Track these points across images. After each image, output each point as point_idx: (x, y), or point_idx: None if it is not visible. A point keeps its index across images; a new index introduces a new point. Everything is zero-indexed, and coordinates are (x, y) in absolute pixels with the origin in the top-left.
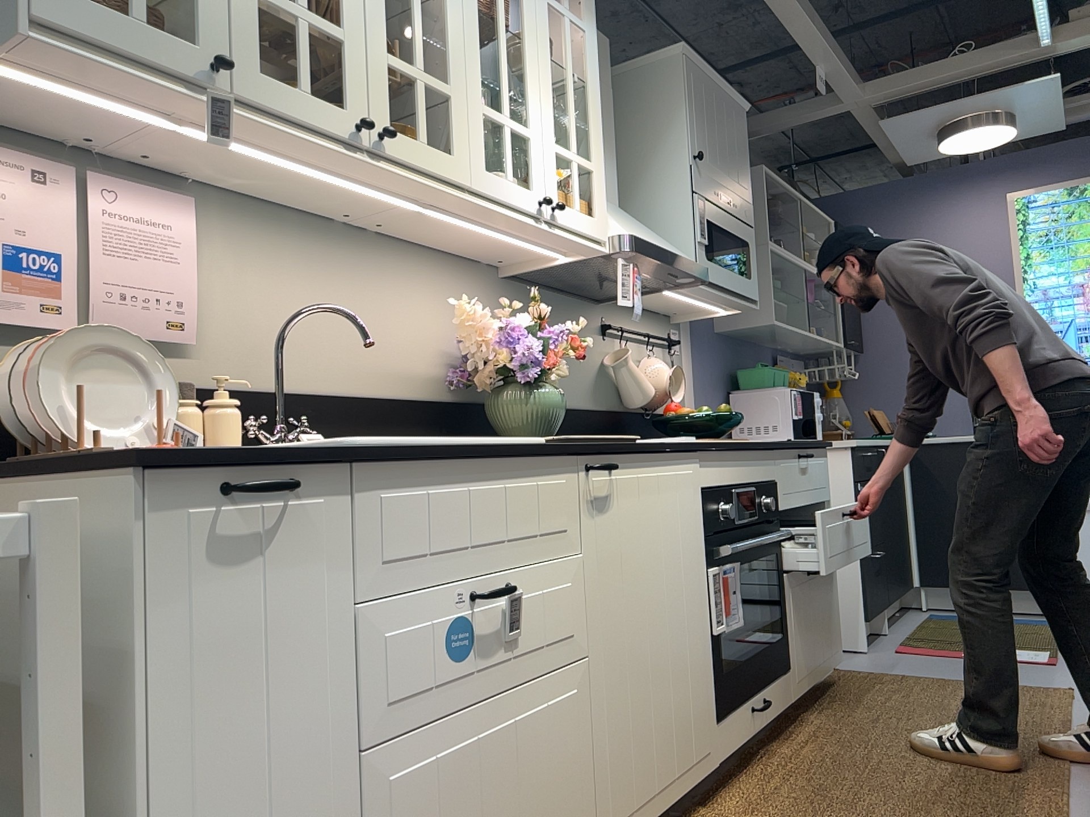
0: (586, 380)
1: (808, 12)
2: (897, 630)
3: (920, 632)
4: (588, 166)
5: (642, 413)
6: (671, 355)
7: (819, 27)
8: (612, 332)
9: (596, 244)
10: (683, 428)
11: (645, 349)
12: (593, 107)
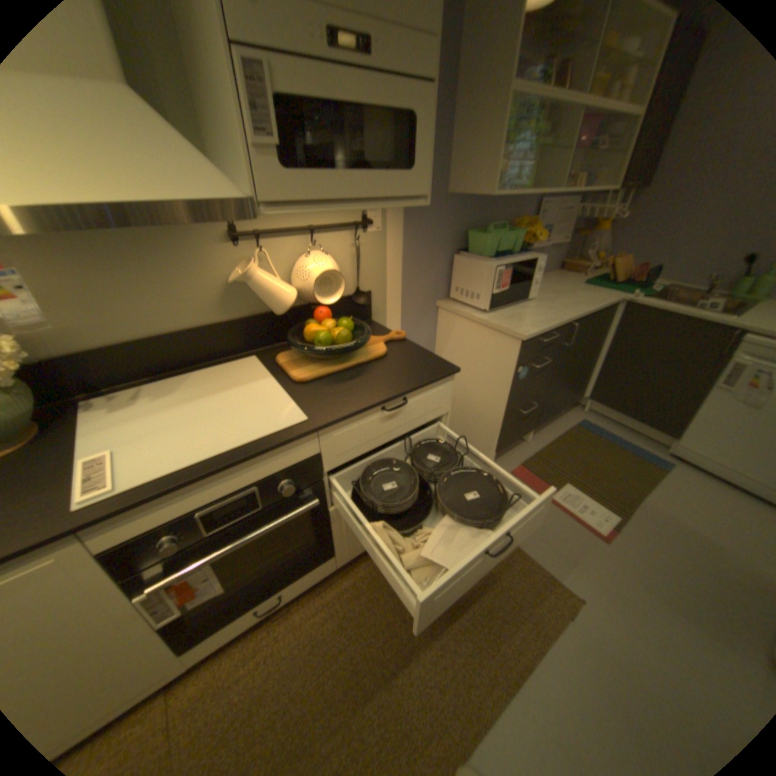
0: (200, 297)
1: None
2: (540, 438)
3: (551, 449)
4: None
5: (304, 305)
6: (361, 235)
7: None
8: (247, 234)
9: None
10: (302, 346)
11: (311, 240)
12: None
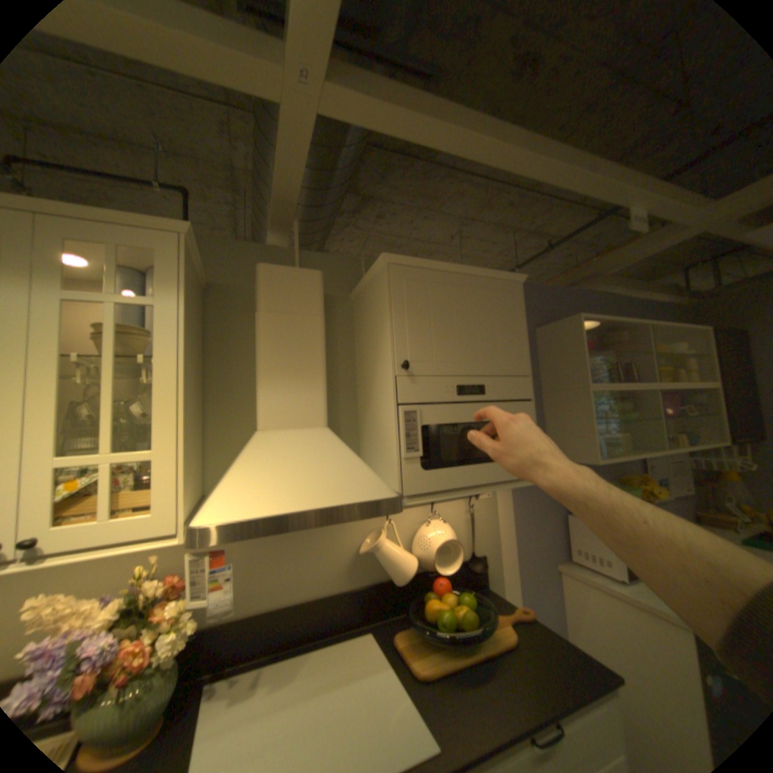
0: (332, 567)
1: (582, 159)
2: None
3: None
4: (136, 458)
5: (420, 573)
6: (473, 503)
7: (607, 168)
8: None
9: (153, 541)
10: (422, 629)
11: (430, 511)
12: (159, 385)
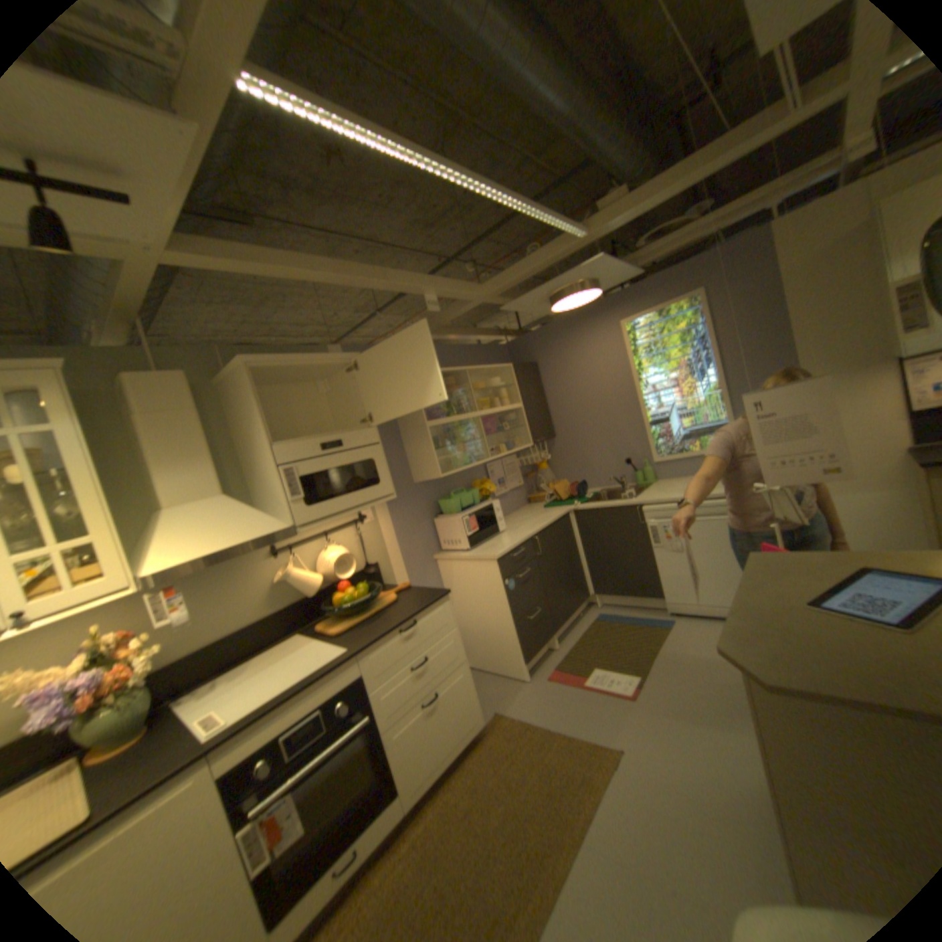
0: (253, 601)
1: (376, 273)
2: (566, 644)
3: (576, 648)
4: (79, 545)
5: (328, 587)
6: (360, 528)
7: (396, 276)
8: (282, 550)
9: (111, 597)
10: (333, 613)
11: (326, 541)
12: (78, 490)
